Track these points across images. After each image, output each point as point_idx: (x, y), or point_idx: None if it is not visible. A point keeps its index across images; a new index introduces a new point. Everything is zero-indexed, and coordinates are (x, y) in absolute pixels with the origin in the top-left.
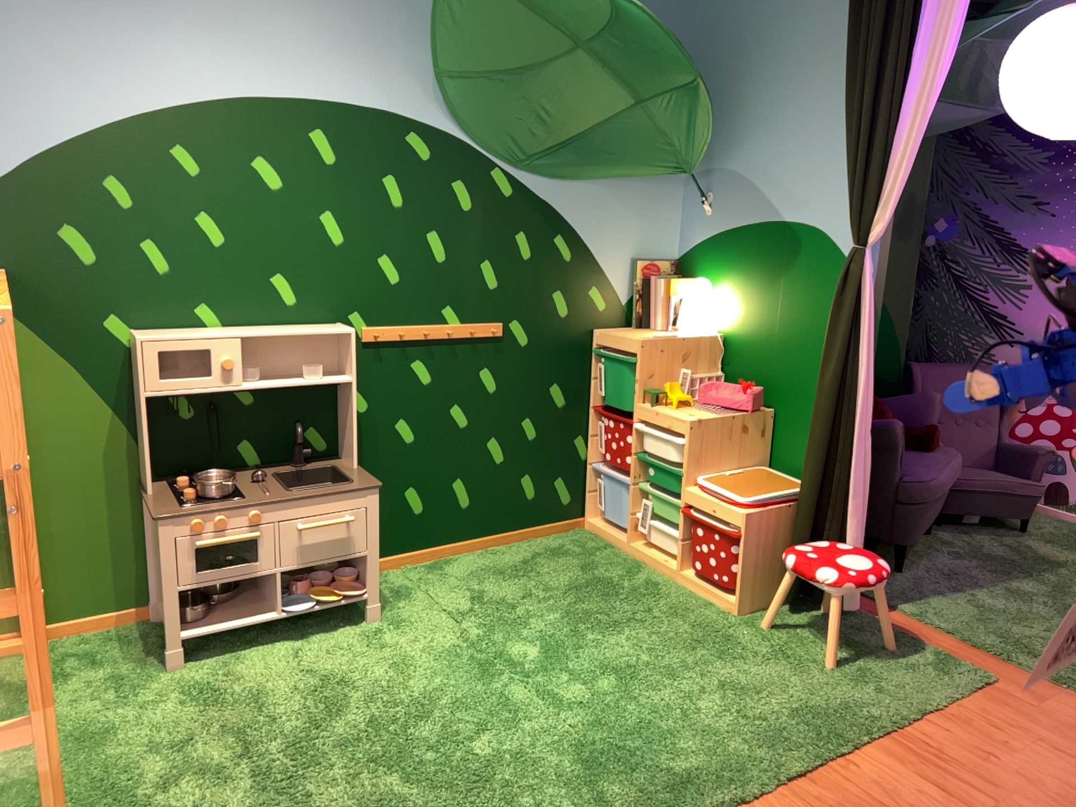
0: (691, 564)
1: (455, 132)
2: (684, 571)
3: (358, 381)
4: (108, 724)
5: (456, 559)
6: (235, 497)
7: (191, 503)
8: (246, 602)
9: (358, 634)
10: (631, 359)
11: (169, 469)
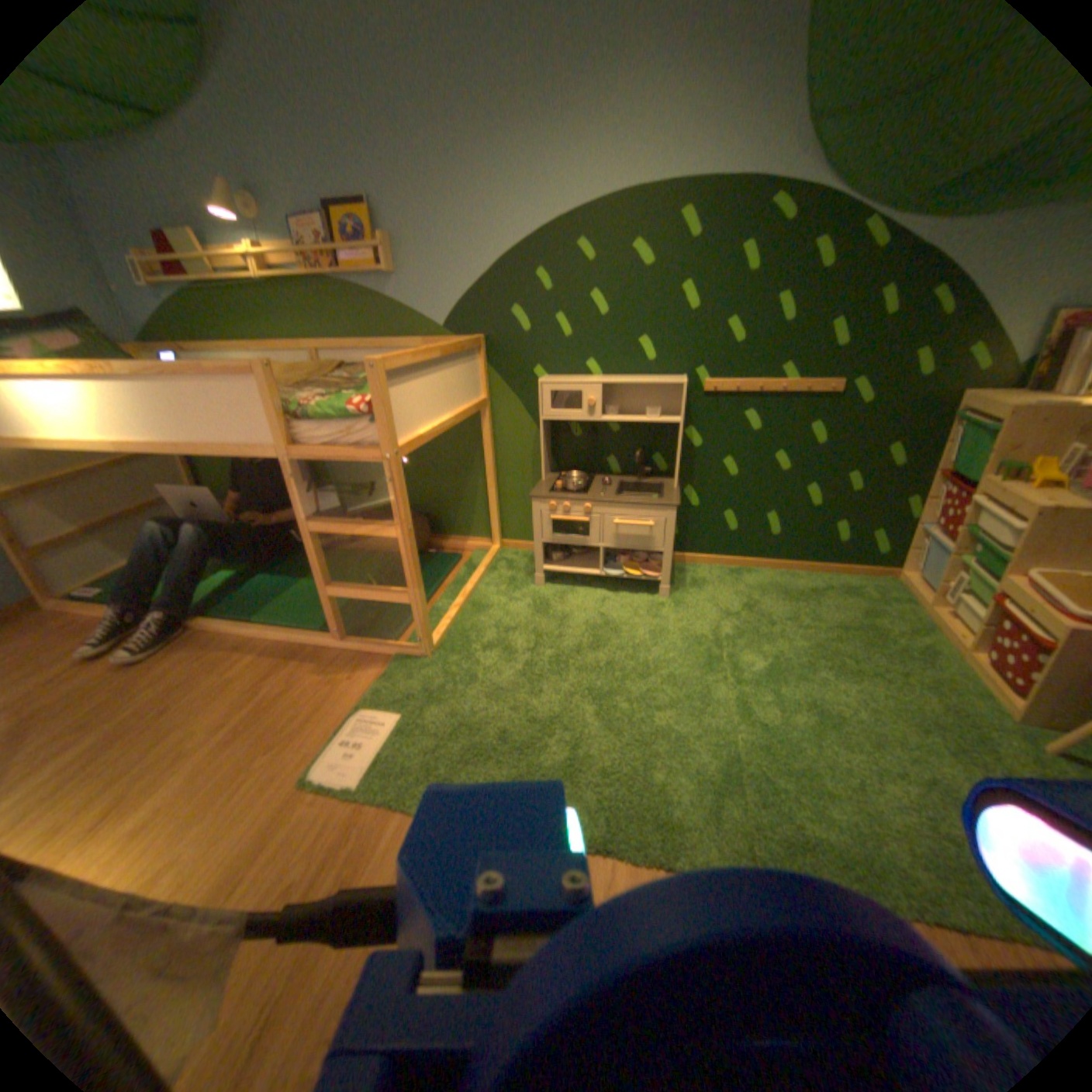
0: (986, 652)
1: (825, 174)
2: (974, 655)
3: (692, 420)
4: (481, 603)
5: (752, 571)
6: (575, 492)
7: (550, 490)
8: (582, 558)
9: (641, 601)
10: (995, 423)
11: (558, 465)
